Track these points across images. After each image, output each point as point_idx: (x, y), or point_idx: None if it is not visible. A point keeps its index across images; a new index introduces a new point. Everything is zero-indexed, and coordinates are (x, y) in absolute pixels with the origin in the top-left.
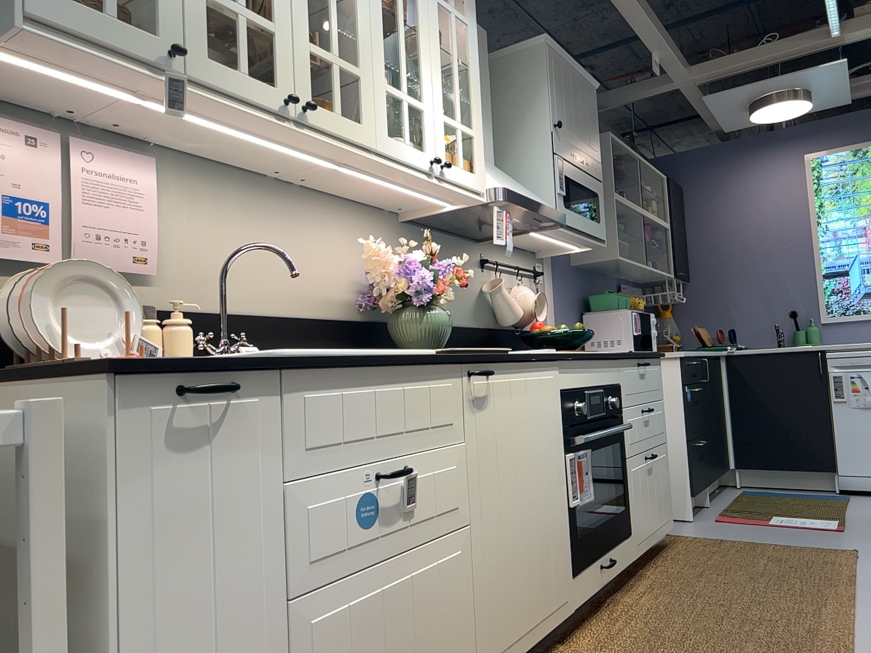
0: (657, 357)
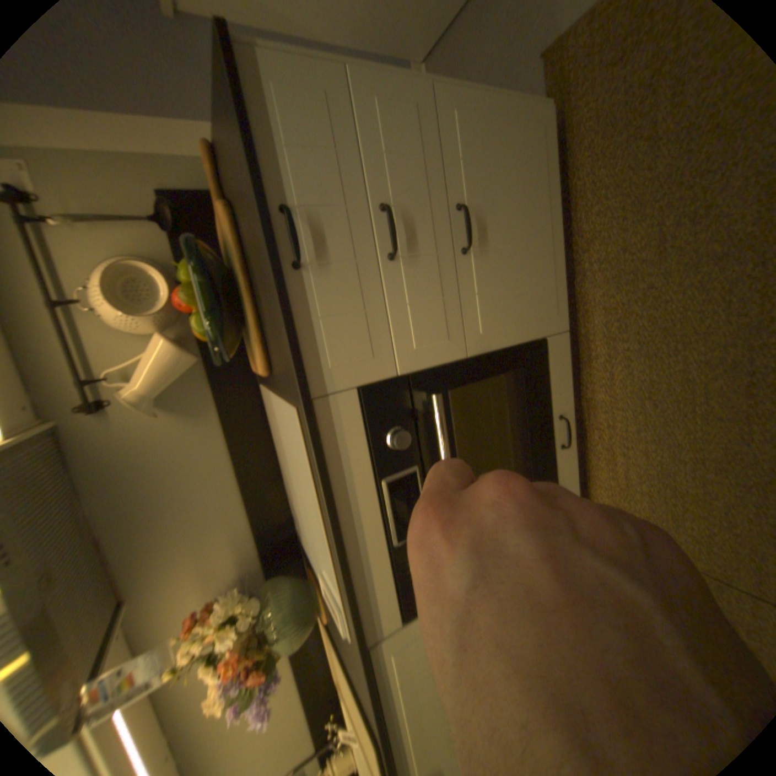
0: (254, 133)
